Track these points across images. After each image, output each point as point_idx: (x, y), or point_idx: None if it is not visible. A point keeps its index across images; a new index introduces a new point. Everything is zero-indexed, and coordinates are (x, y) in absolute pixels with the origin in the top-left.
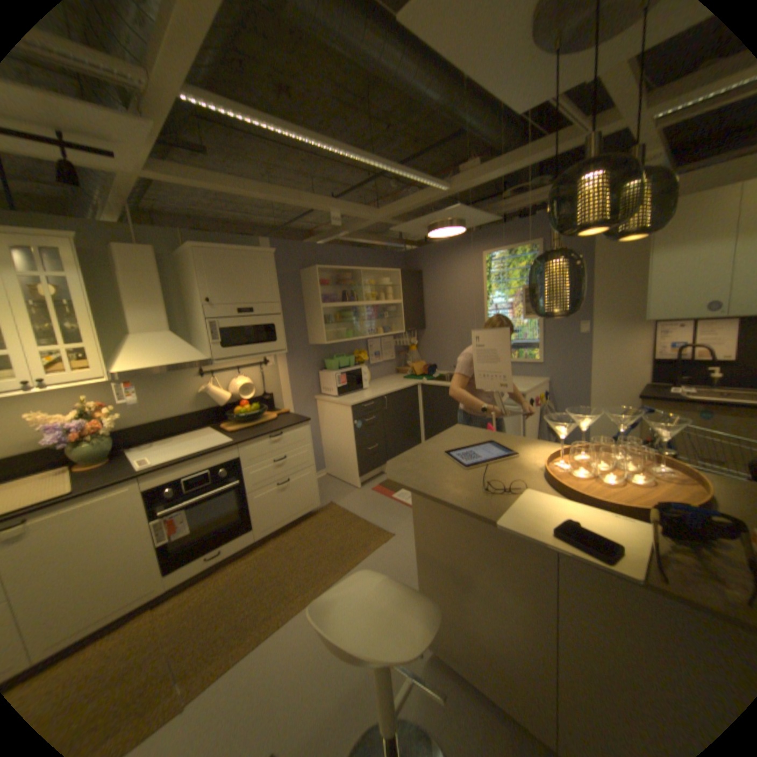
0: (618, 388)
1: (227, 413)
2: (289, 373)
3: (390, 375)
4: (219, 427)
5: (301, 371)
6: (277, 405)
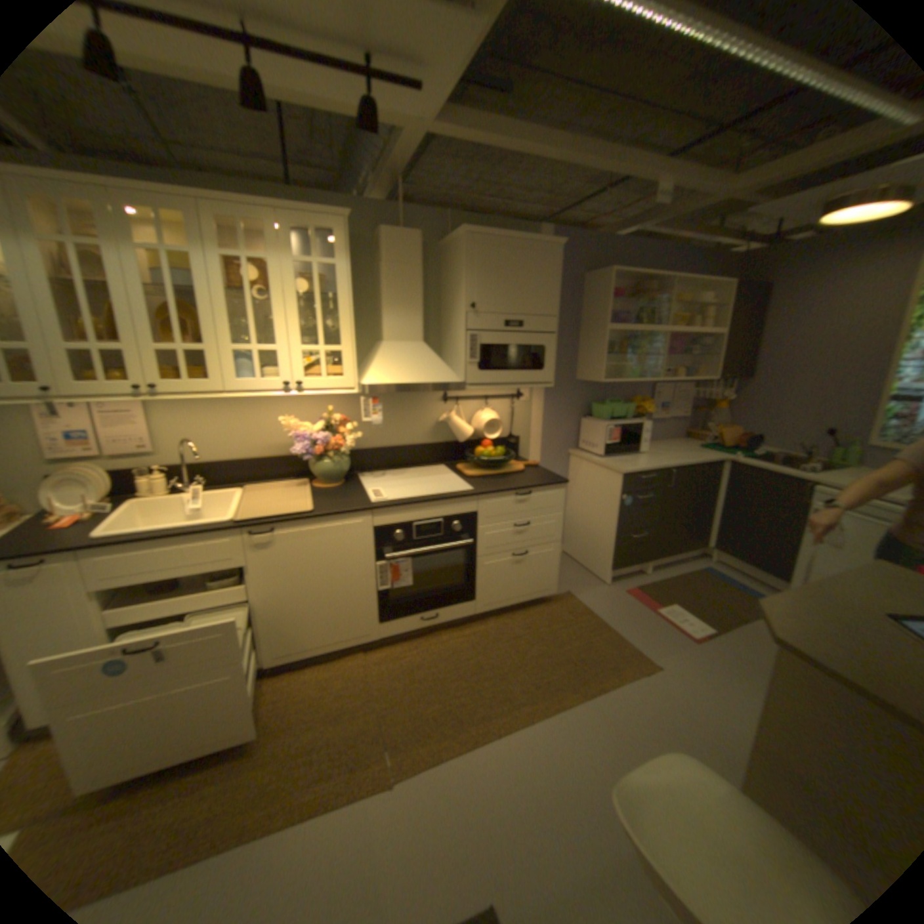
0: None
1: (466, 453)
2: (543, 414)
3: (676, 438)
4: (456, 467)
5: (559, 413)
6: (522, 453)
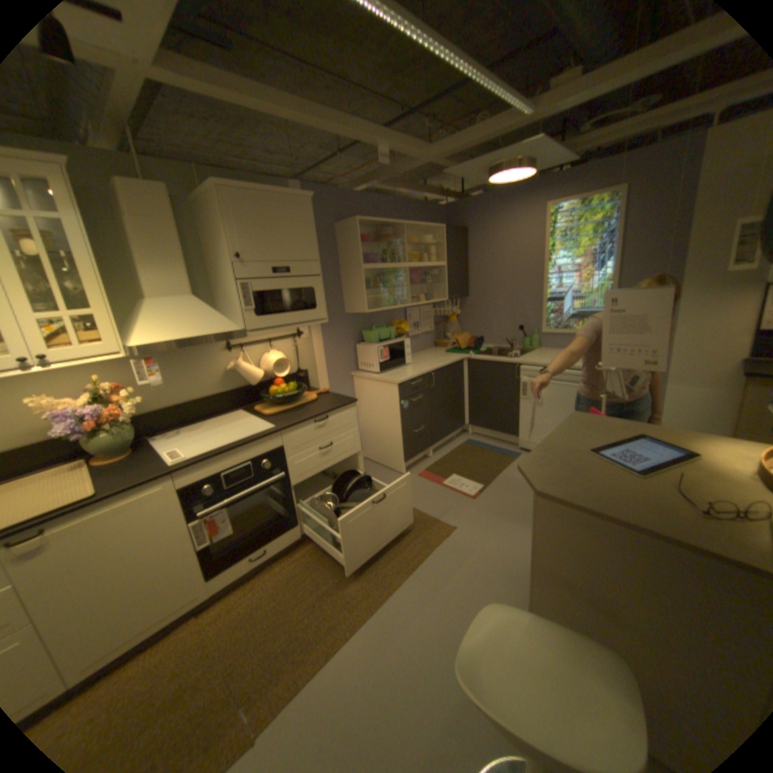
0: (705, 364)
1: (260, 393)
2: (323, 347)
3: (427, 348)
4: (252, 409)
5: (336, 344)
6: (312, 383)
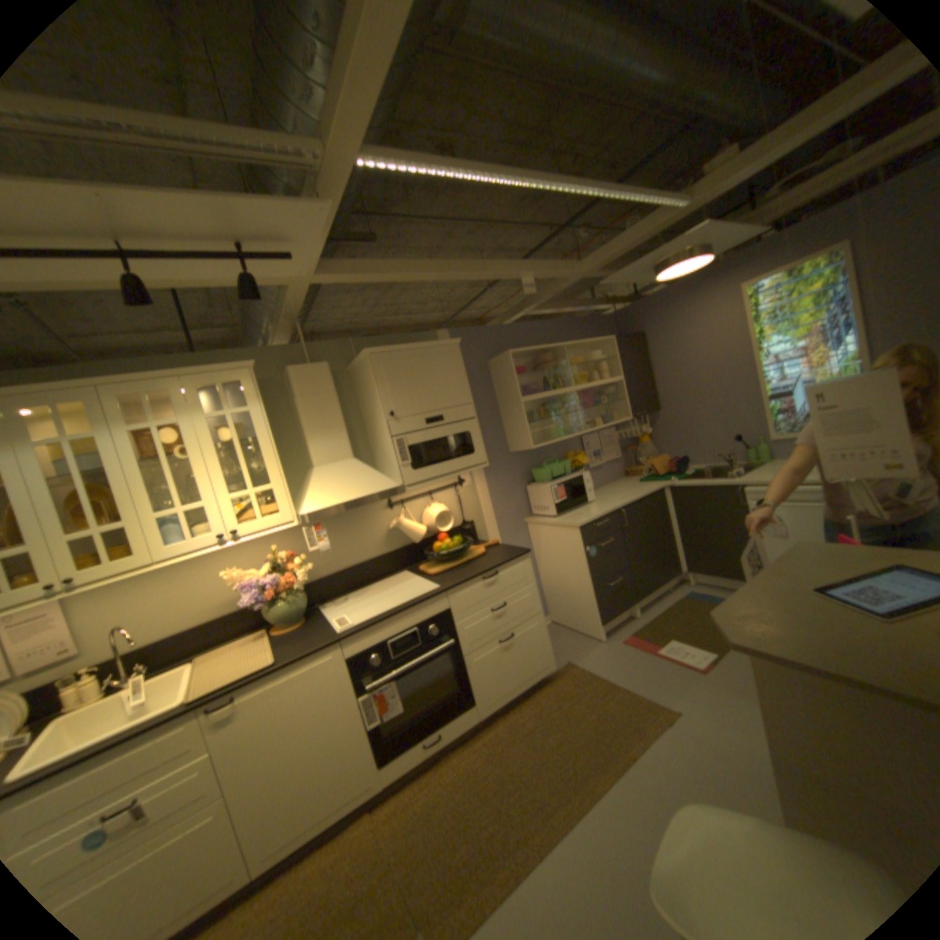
0: None
1: (424, 552)
2: (489, 493)
3: (617, 480)
4: (417, 570)
5: (503, 488)
6: (480, 535)
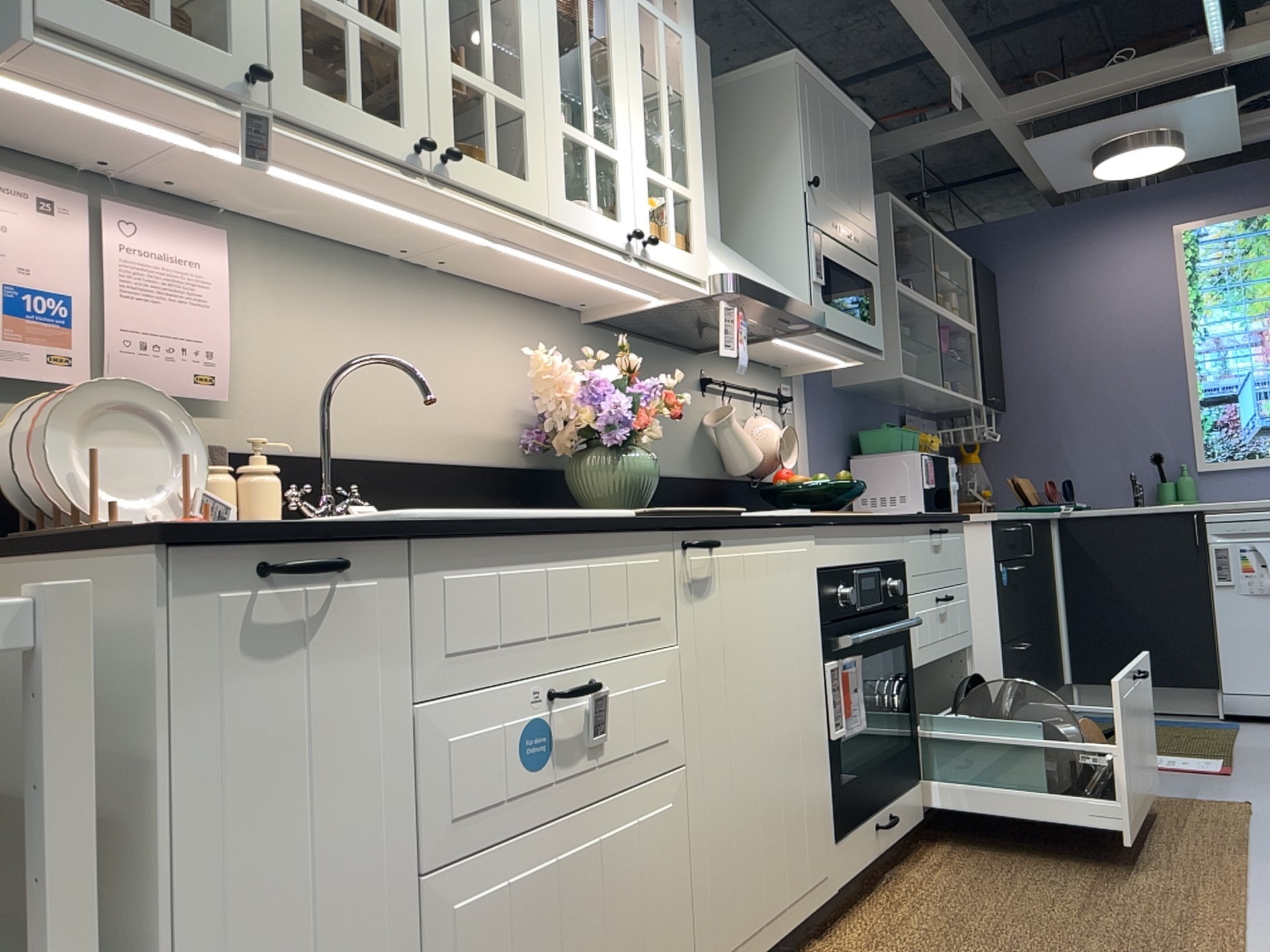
0: None
1: (774, 487)
2: (811, 445)
3: None
4: None
5: (826, 447)
6: None
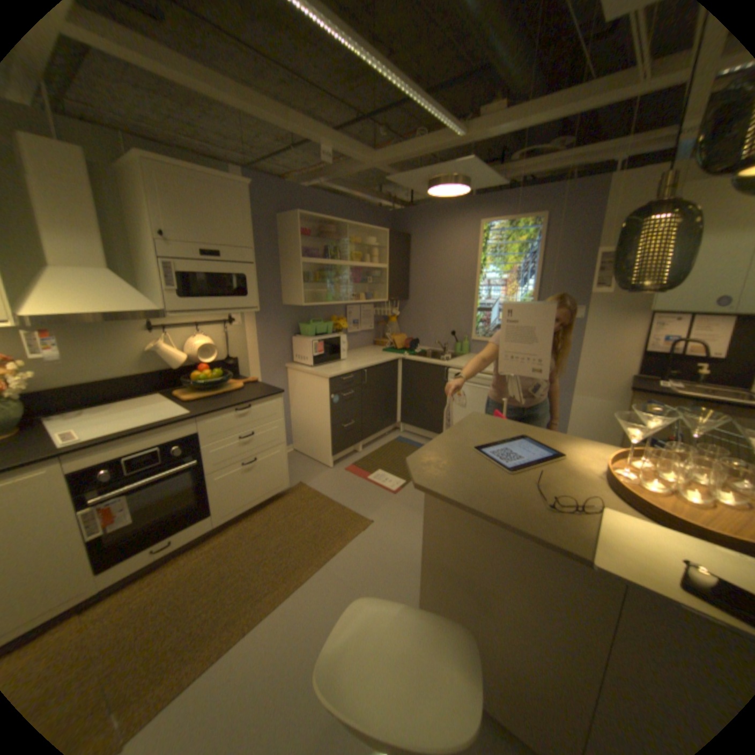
0: (604, 377)
1: (181, 378)
2: (257, 336)
3: (366, 346)
4: (171, 394)
5: (271, 334)
6: (242, 372)
